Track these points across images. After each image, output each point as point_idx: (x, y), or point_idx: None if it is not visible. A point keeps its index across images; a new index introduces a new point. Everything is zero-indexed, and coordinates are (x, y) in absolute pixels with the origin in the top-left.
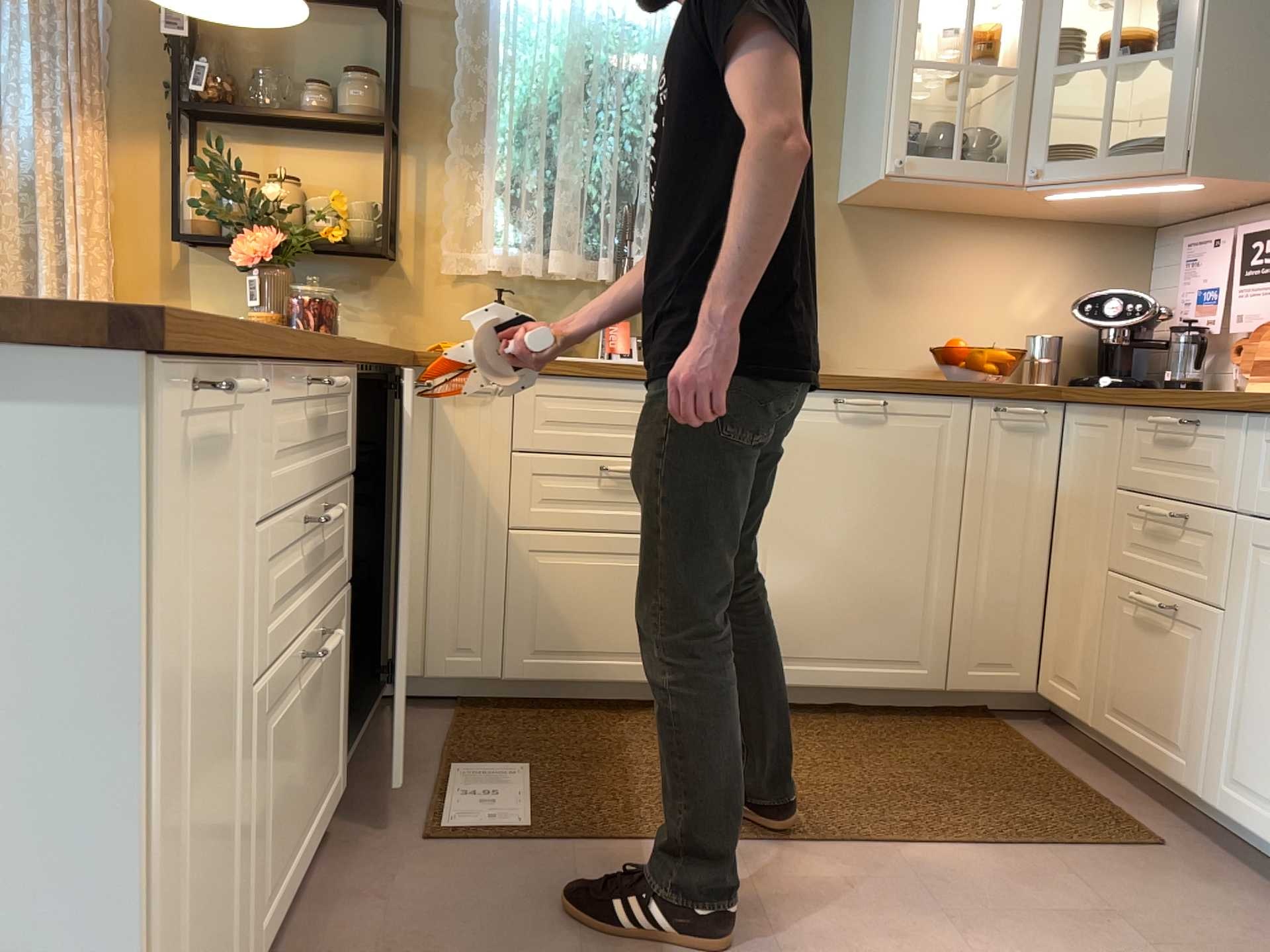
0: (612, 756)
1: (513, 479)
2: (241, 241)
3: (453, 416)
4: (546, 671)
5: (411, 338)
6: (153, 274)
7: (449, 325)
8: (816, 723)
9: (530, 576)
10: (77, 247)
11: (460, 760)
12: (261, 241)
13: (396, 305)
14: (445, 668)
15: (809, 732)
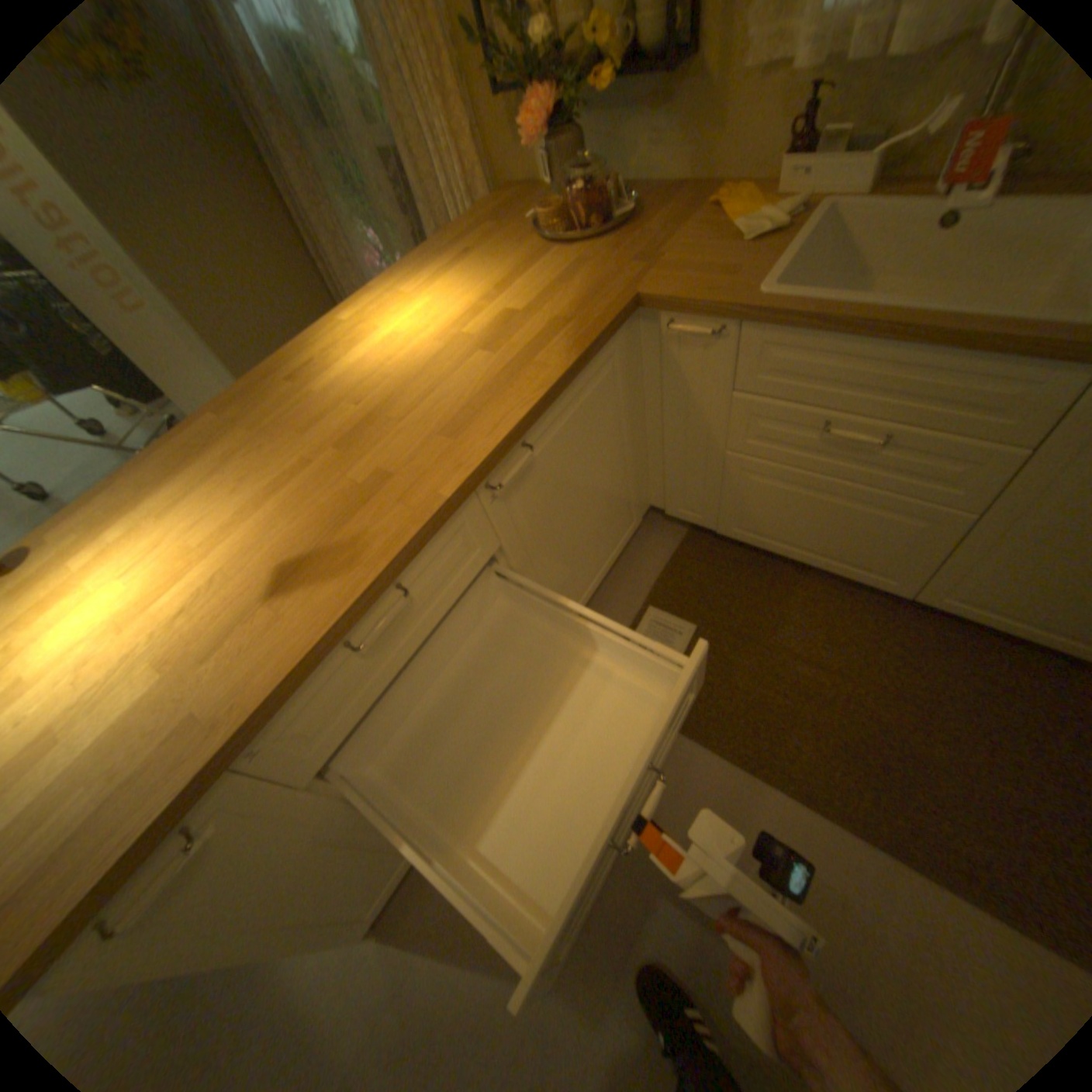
0: (765, 637)
1: (733, 415)
2: (520, 110)
3: (679, 354)
4: (748, 539)
5: (709, 162)
6: (497, 116)
7: (751, 138)
8: (998, 656)
9: (742, 484)
10: (432, 118)
11: (659, 600)
12: (531, 109)
13: (694, 119)
14: (677, 514)
15: (978, 668)
